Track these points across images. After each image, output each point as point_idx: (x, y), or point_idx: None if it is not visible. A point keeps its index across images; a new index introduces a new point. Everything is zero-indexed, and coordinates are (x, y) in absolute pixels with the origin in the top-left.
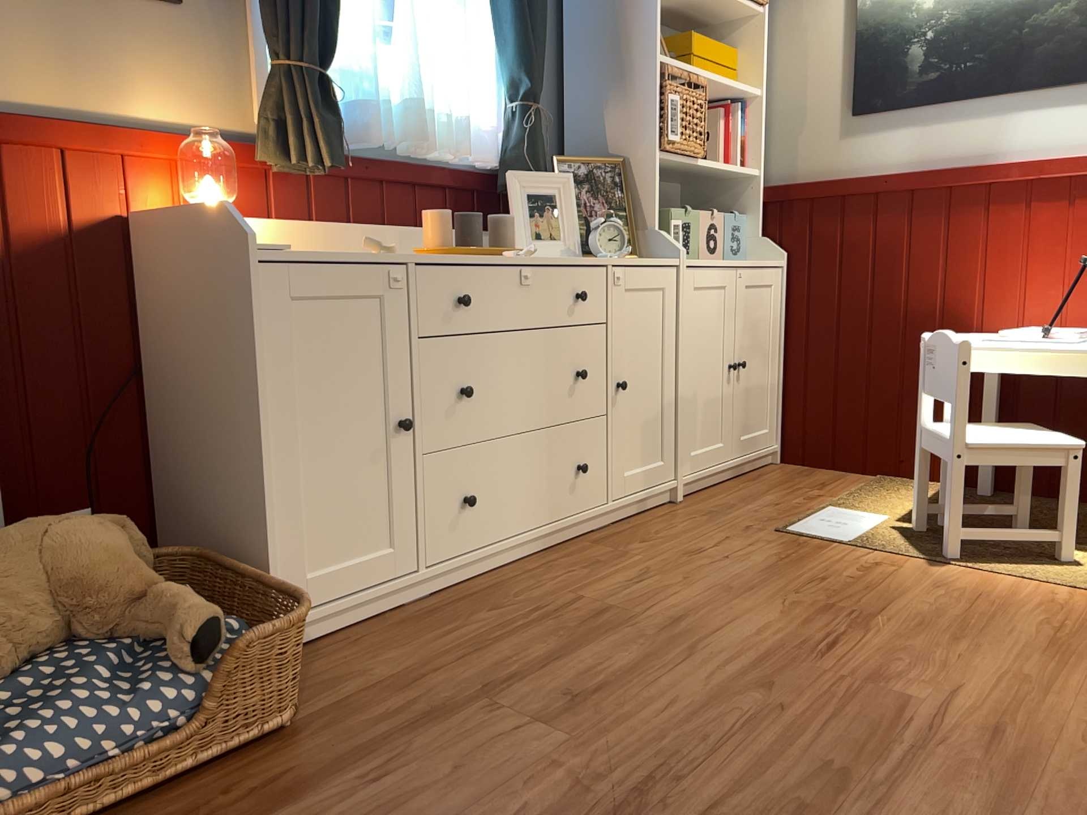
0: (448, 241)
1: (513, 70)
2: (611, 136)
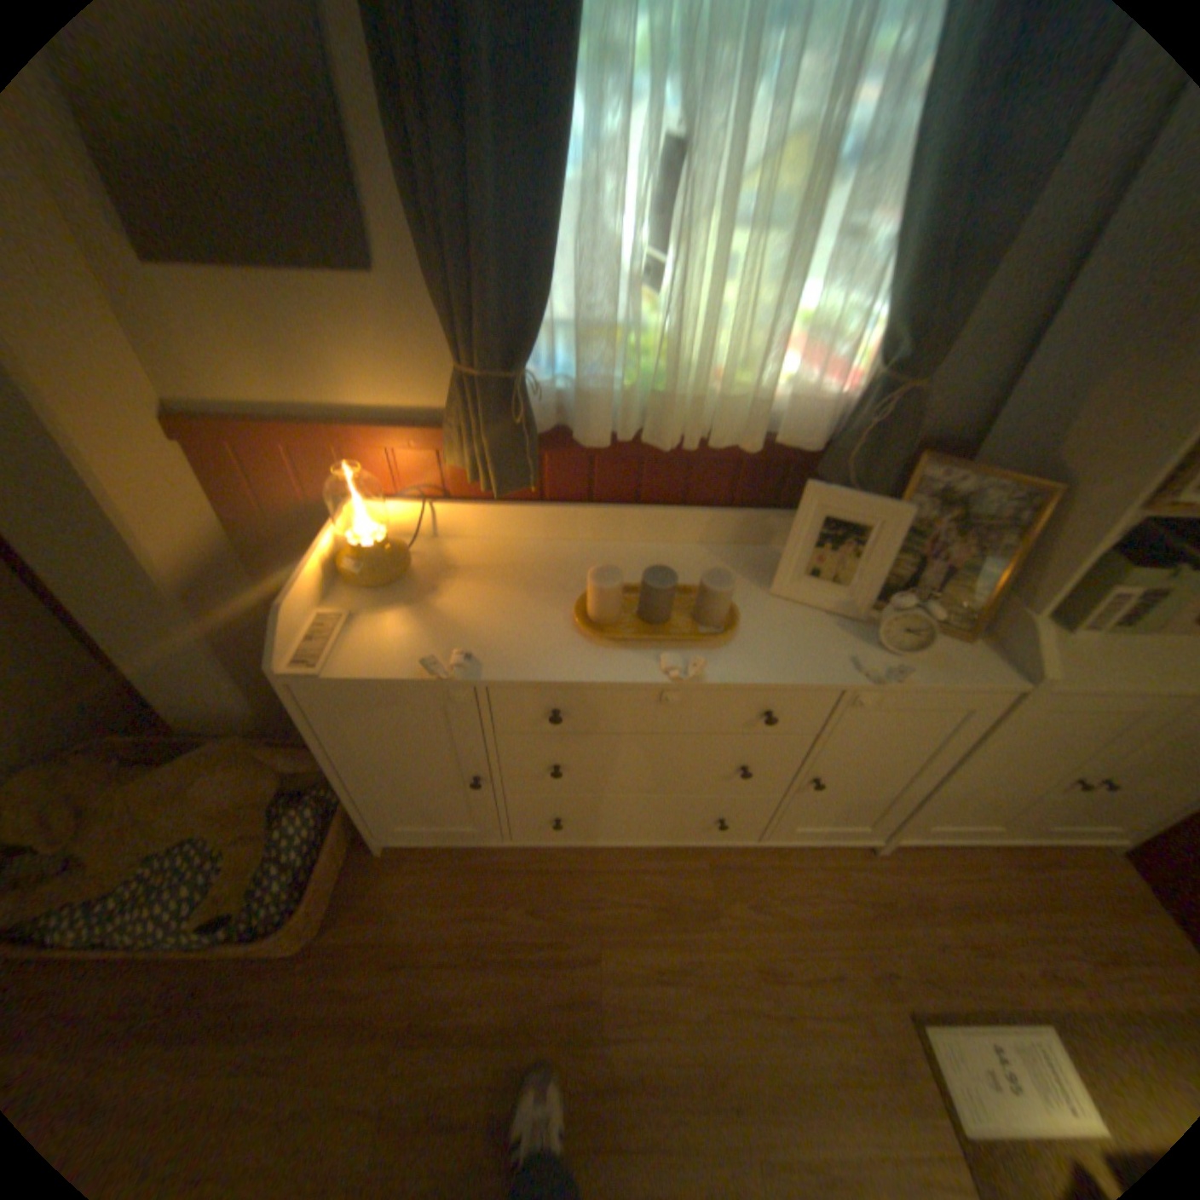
0: (609, 614)
1: (896, 315)
2: (1080, 430)
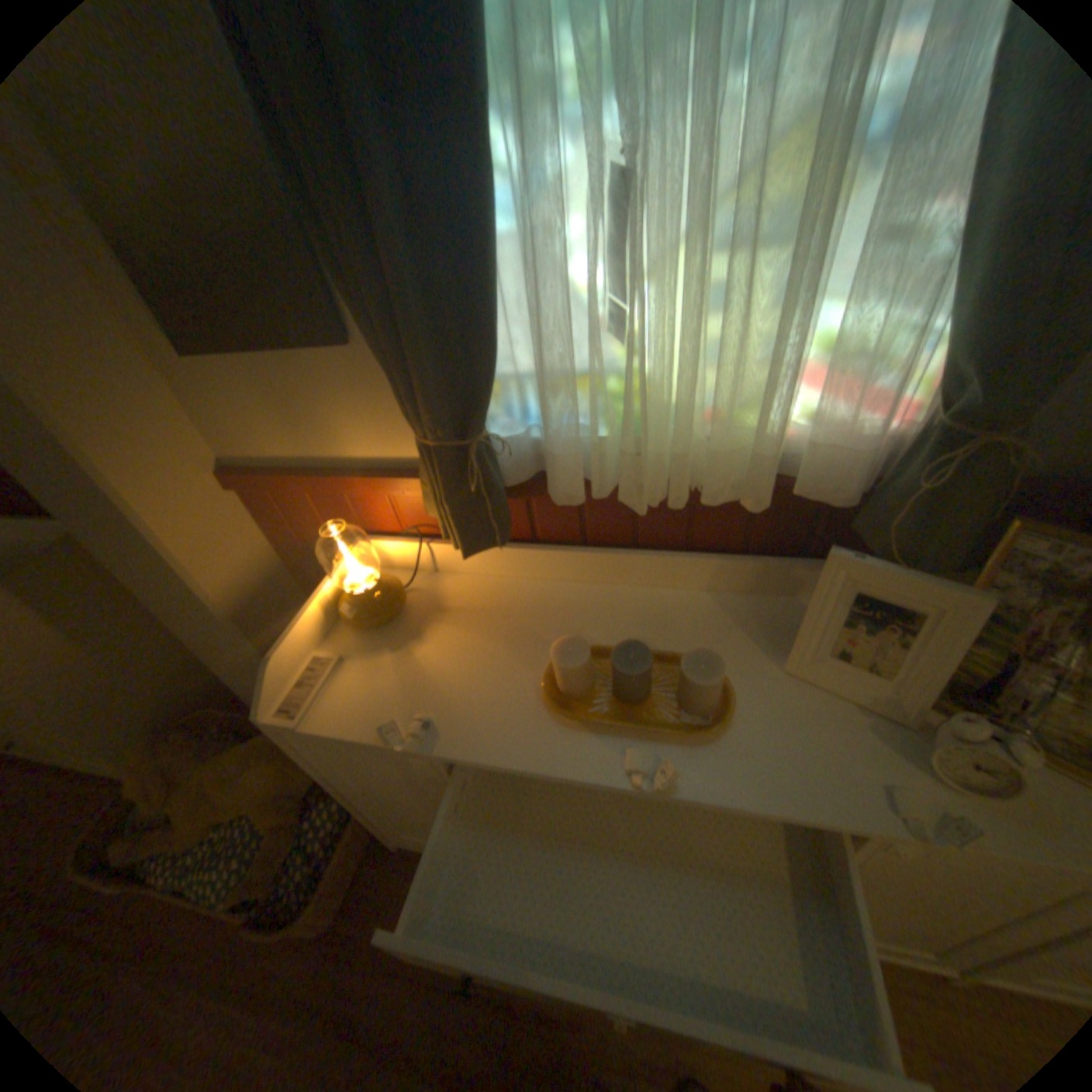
0: (578, 689)
1: (964, 343)
2: None
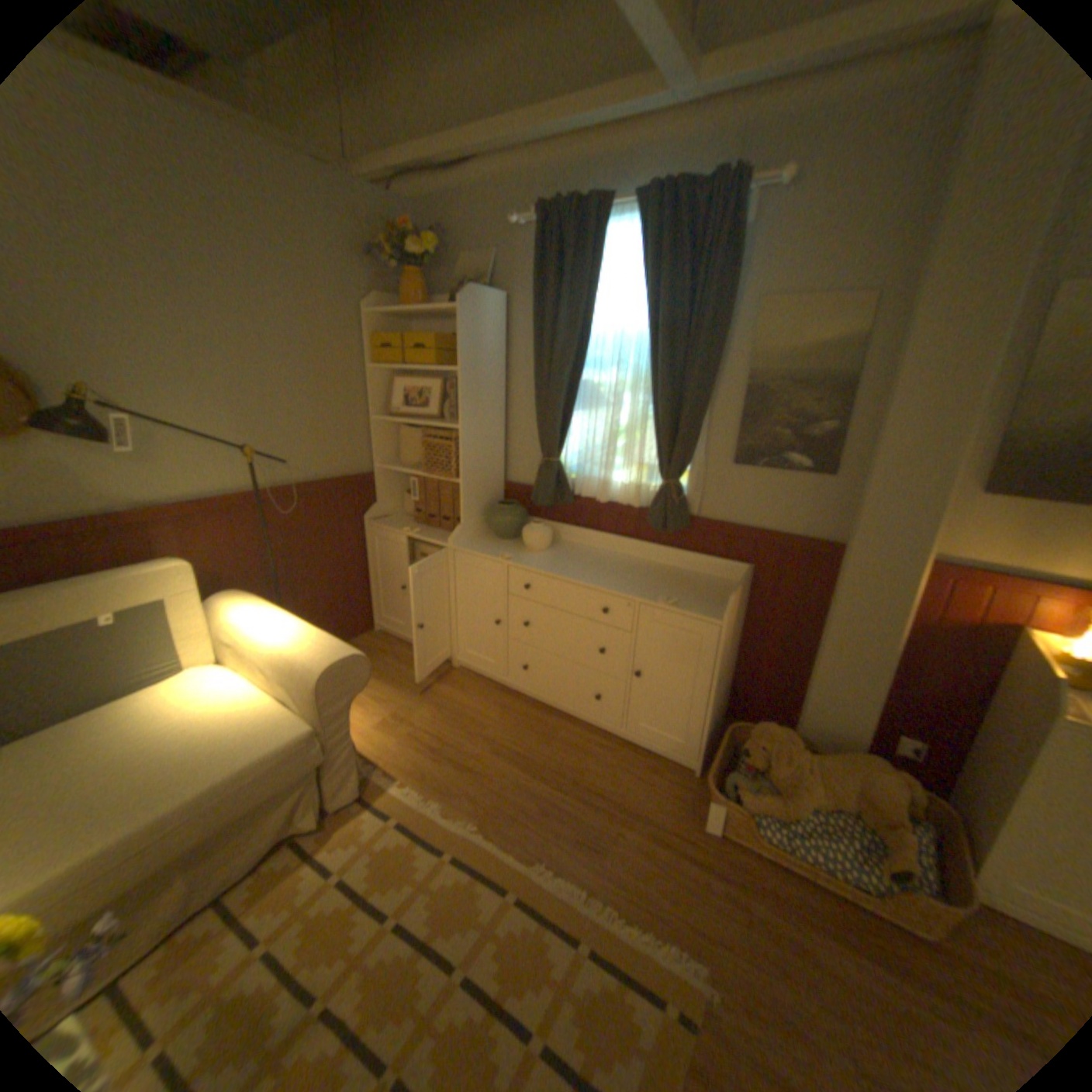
0: None
1: None
2: None
